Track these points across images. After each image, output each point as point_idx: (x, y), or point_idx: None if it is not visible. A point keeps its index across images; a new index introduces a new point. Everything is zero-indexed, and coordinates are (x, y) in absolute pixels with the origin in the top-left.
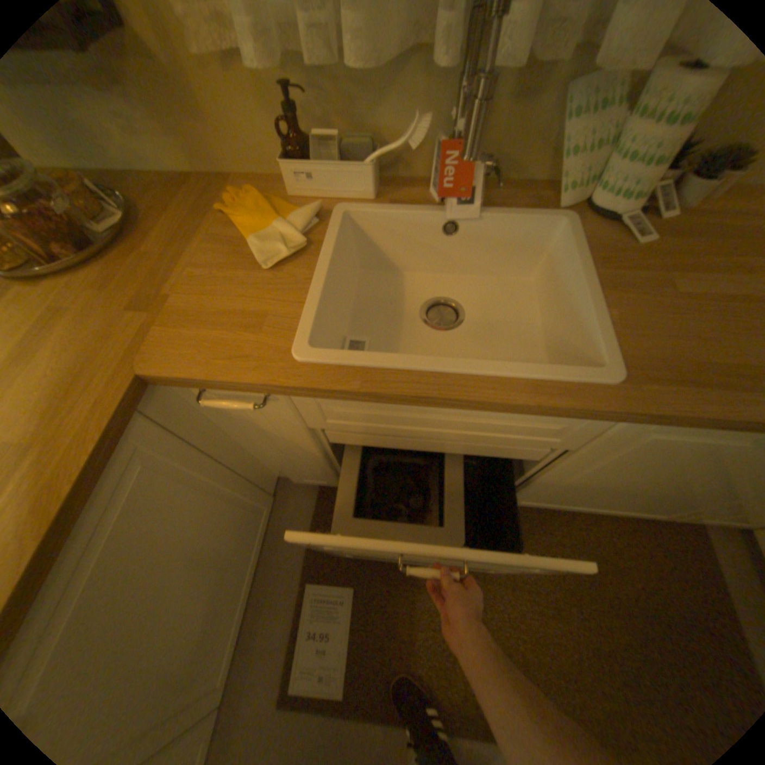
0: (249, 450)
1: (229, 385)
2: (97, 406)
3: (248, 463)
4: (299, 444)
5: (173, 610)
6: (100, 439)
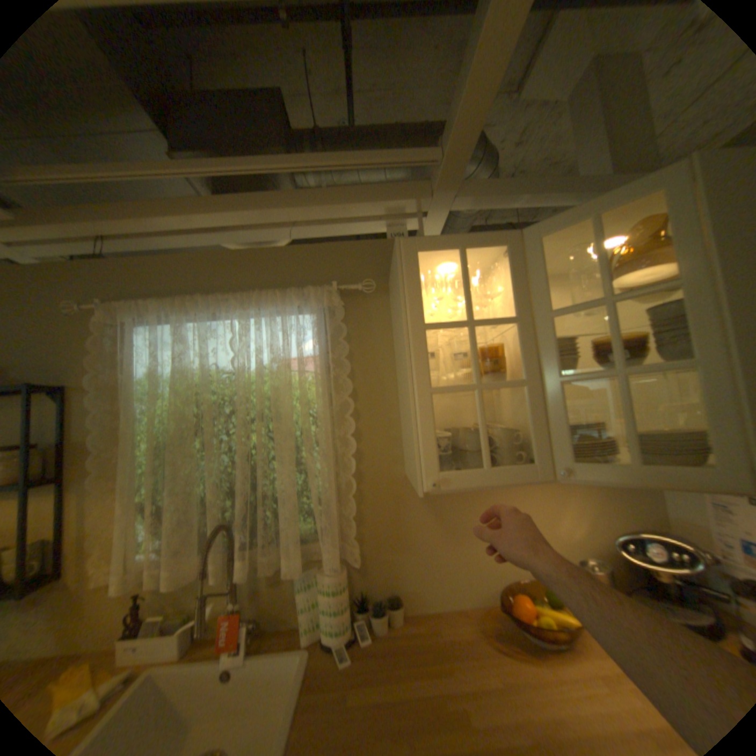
0: None
1: None
2: None
3: None
4: None
5: None
6: None
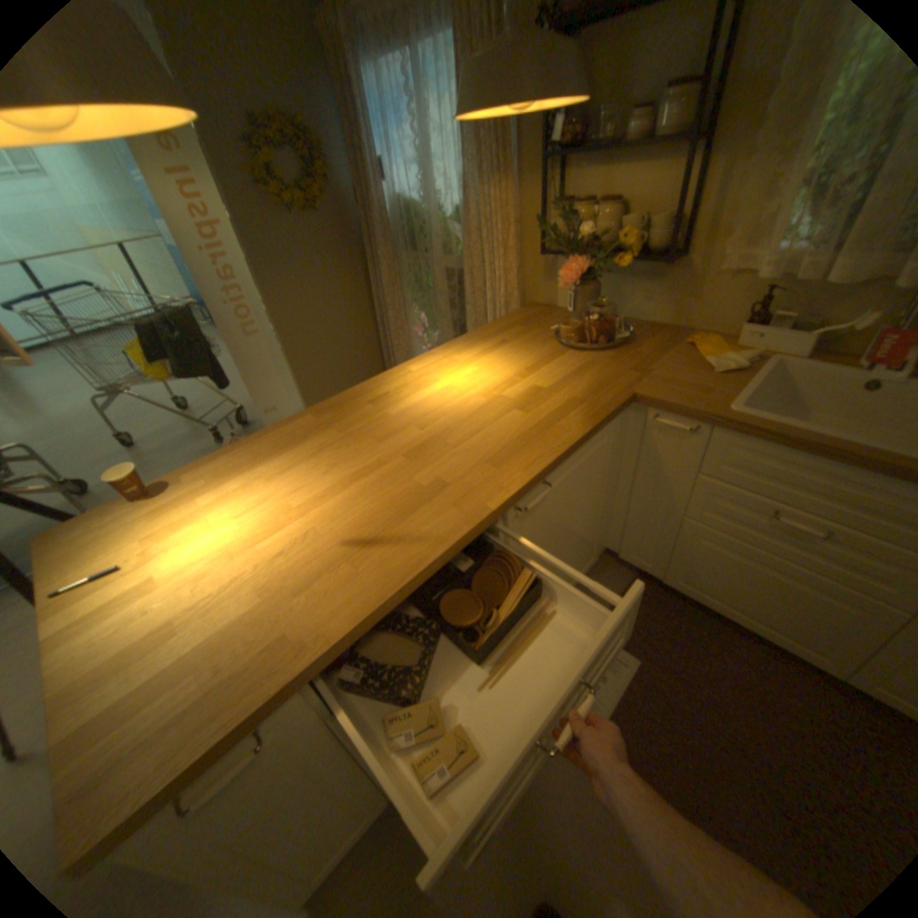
0: (619, 498)
1: (686, 411)
2: (616, 398)
3: (610, 509)
4: (675, 493)
5: (562, 539)
6: (616, 409)
